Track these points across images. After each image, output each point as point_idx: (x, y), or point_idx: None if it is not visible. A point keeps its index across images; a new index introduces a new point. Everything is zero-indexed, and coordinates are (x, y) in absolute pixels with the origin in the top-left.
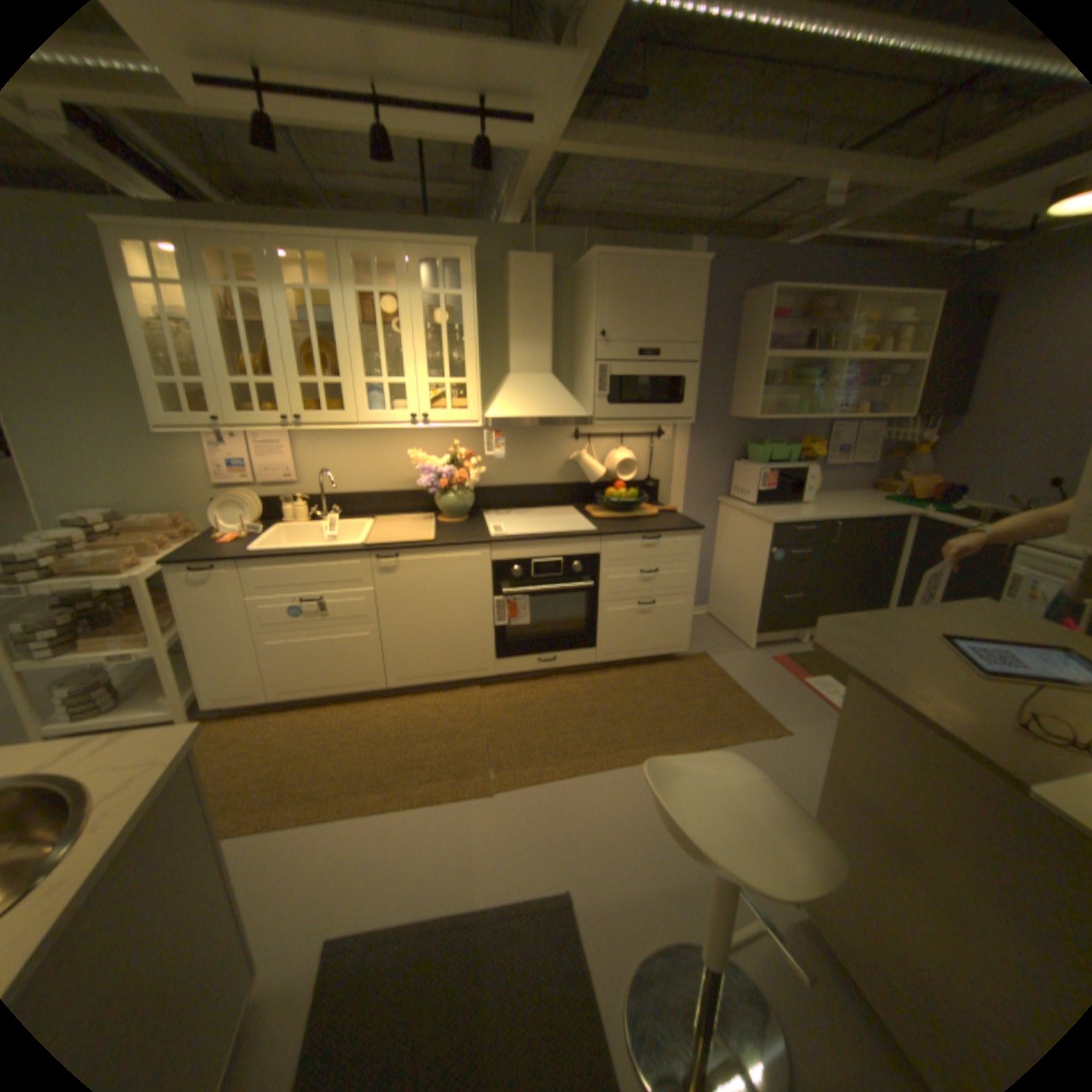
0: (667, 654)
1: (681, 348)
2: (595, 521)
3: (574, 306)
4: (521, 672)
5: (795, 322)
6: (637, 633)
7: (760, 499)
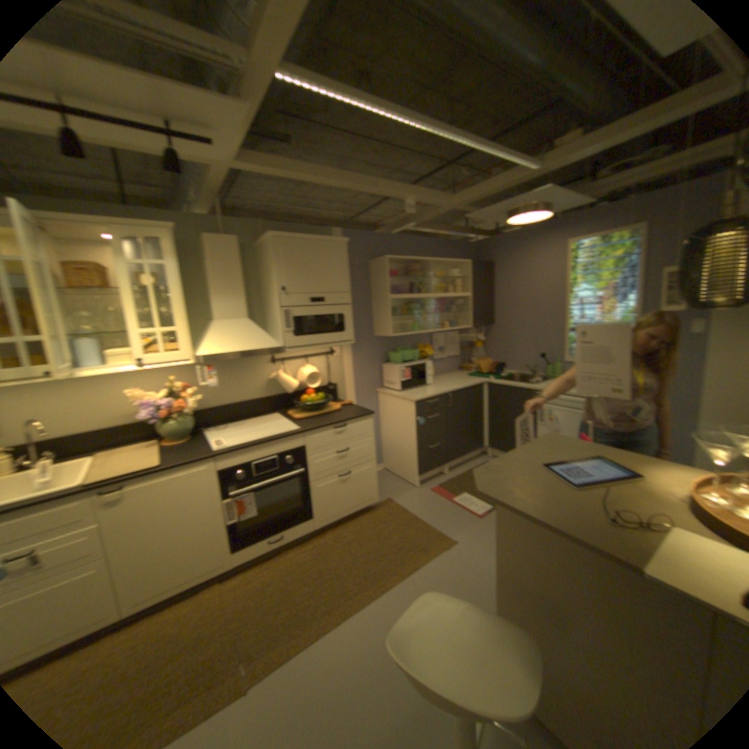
0: (364, 507)
1: (336, 295)
2: (295, 421)
3: (256, 270)
4: (253, 558)
5: (398, 277)
6: (340, 497)
7: (401, 386)
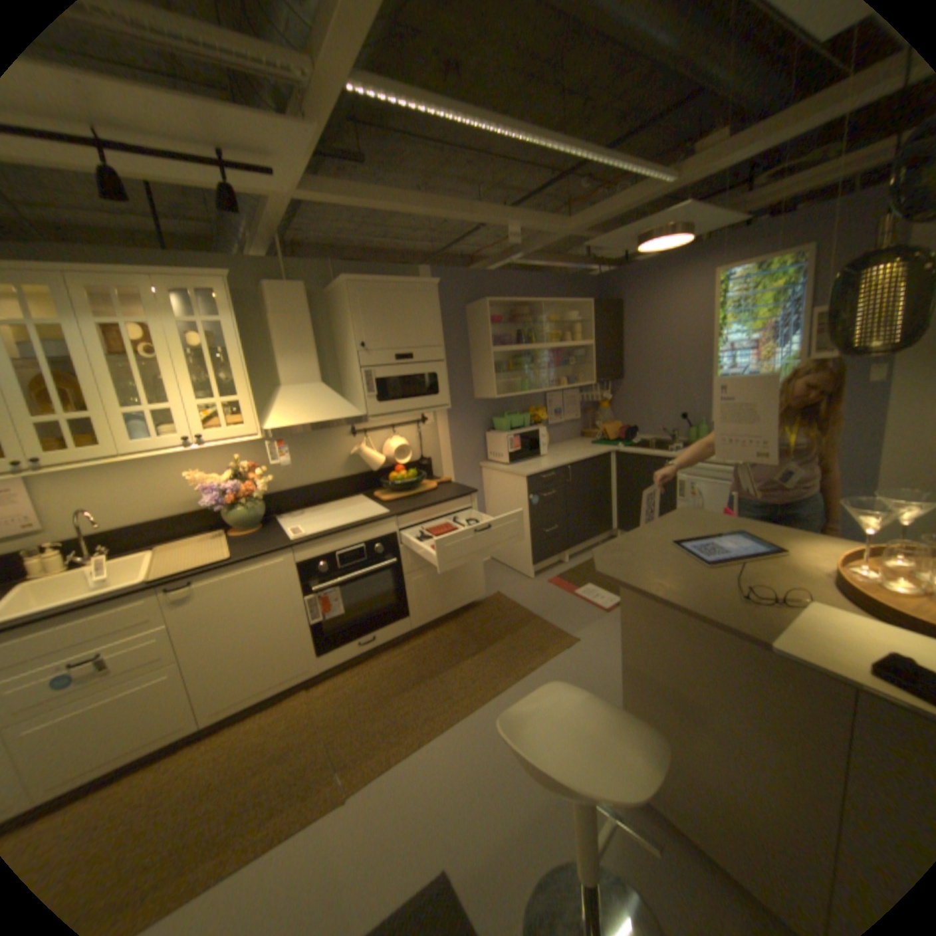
0: (470, 603)
1: (429, 351)
2: (385, 503)
3: (330, 323)
4: (344, 661)
5: (504, 325)
6: (442, 592)
7: (511, 459)
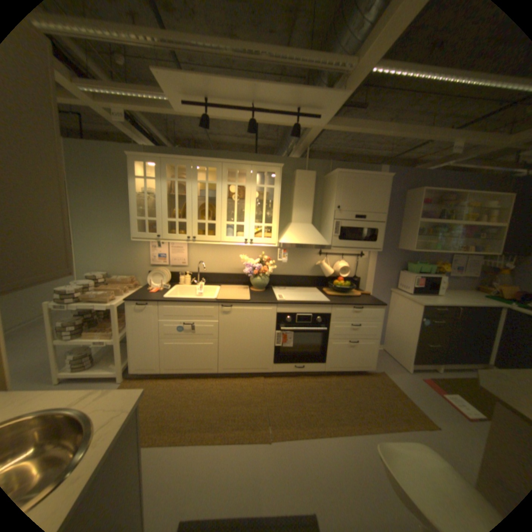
0: (363, 371)
1: (376, 215)
2: (328, 296)
3: (323, 193)
4: (285, 372)
5: (433, 205)
6: (348, 357)
7: (415, 292)
